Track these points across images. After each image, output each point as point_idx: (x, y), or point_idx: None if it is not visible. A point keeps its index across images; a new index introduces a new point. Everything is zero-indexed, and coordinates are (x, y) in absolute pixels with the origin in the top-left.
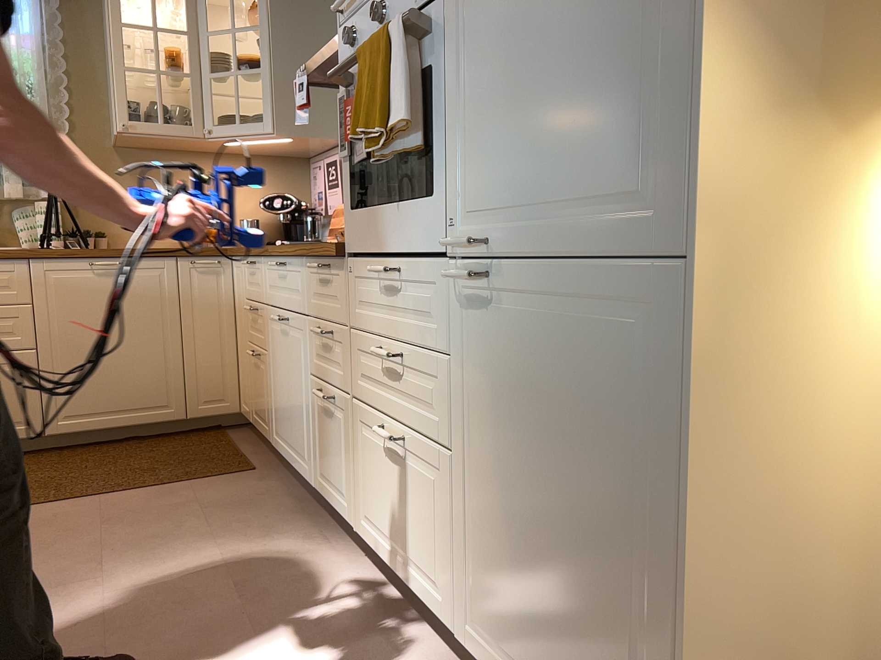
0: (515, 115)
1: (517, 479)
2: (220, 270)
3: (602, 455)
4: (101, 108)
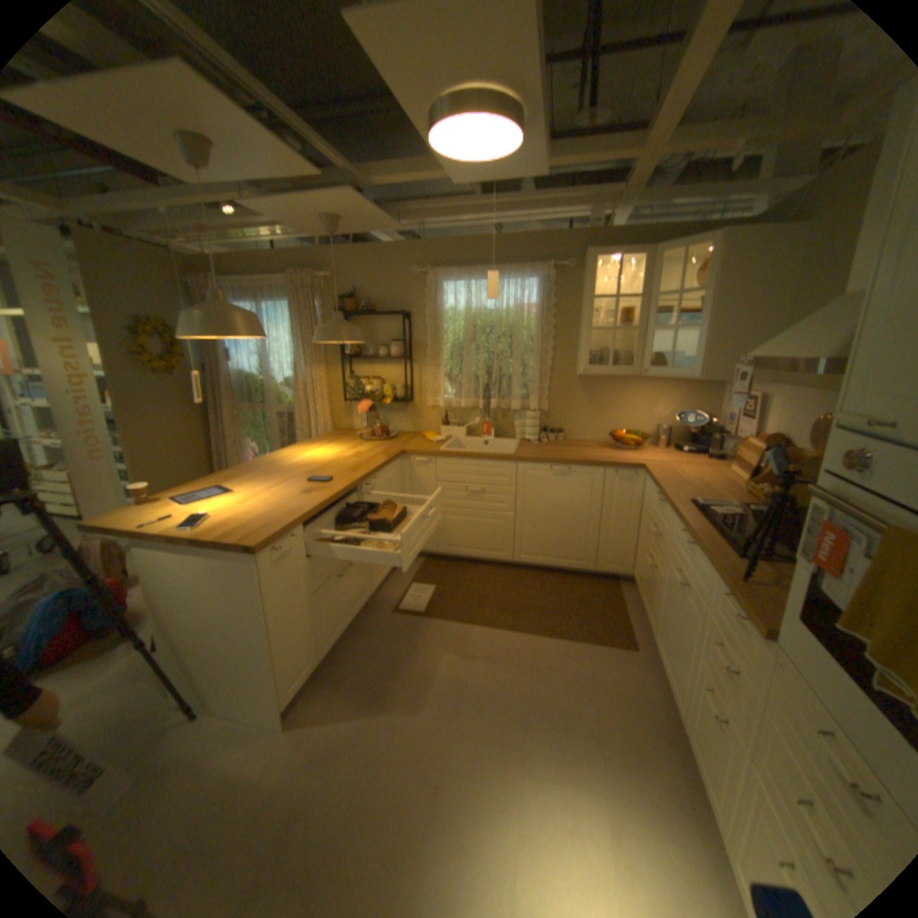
0: None
1: None
2: (636, 479)
3: None
4: (572, 348)
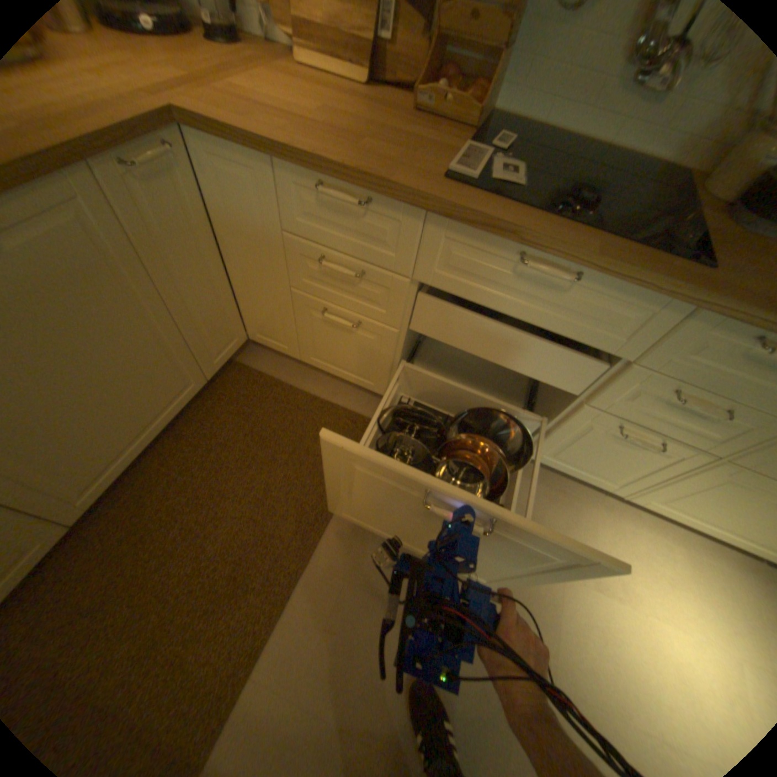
0: None
1: None
2: (170, 160)
3: None
4: None
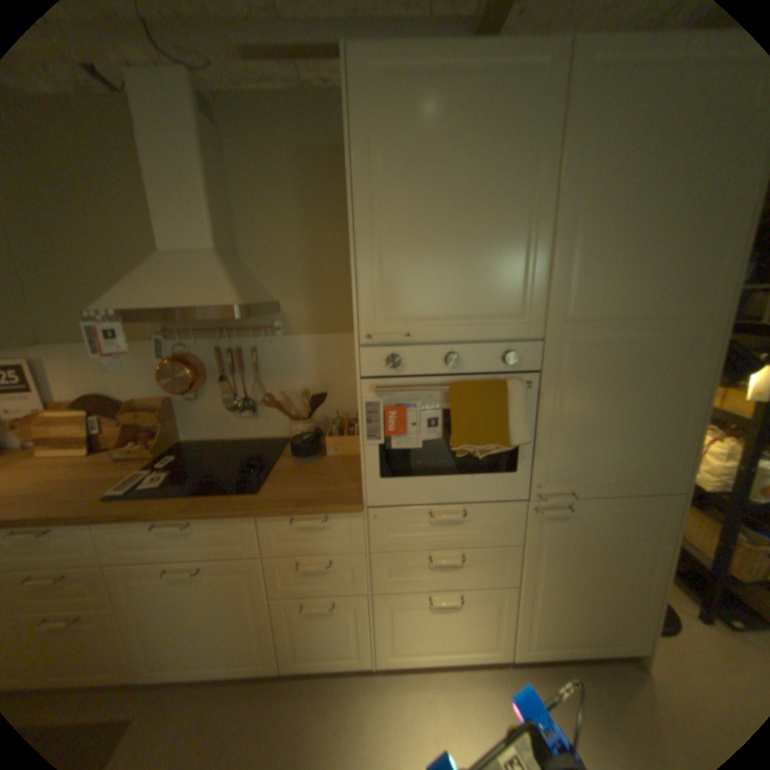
0: (594, 441)
1: (575, 580)
2: None
3: (631, 556)
4: None
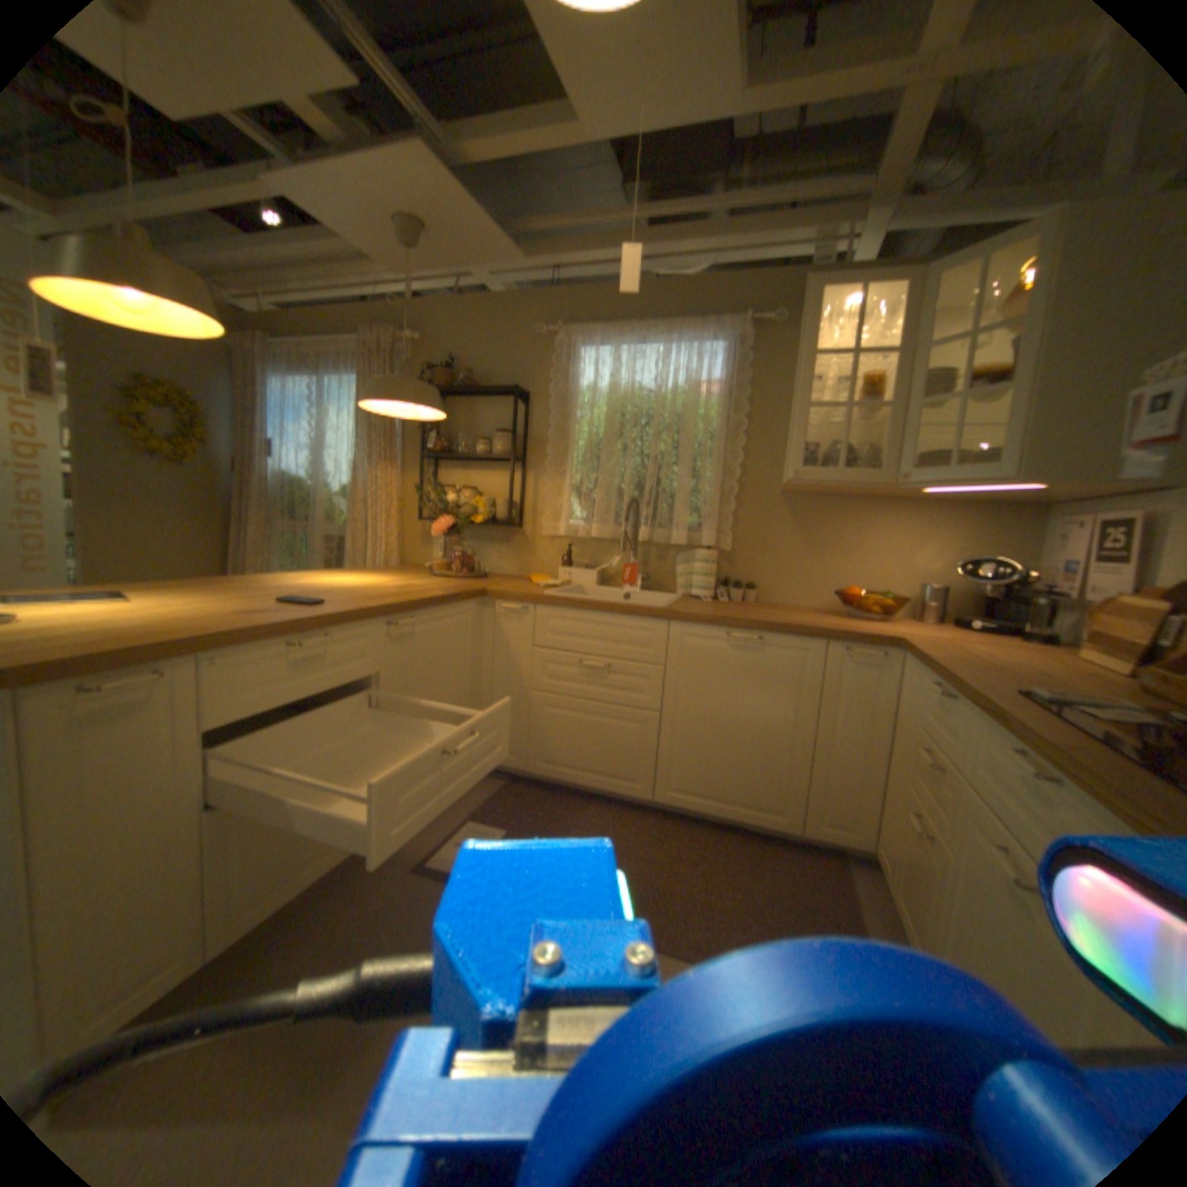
0: None
1: None
2: (886, 666)
3: None
4: (777, 451)
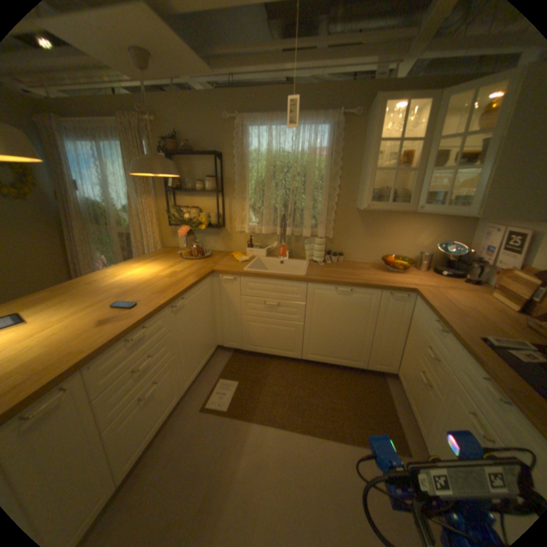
0: None
1: None
2: (408, 300)
3: None
4: (354, 186)
